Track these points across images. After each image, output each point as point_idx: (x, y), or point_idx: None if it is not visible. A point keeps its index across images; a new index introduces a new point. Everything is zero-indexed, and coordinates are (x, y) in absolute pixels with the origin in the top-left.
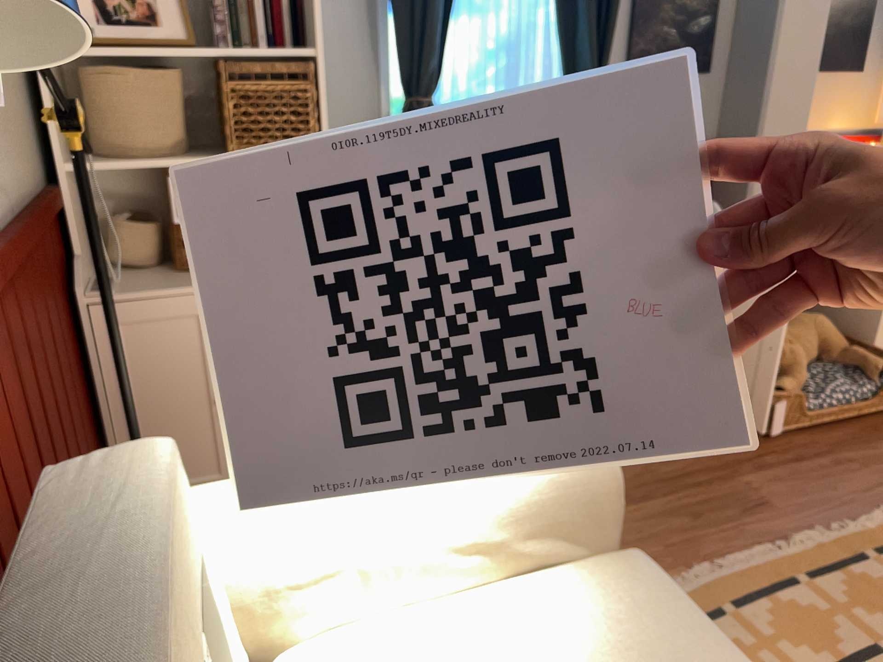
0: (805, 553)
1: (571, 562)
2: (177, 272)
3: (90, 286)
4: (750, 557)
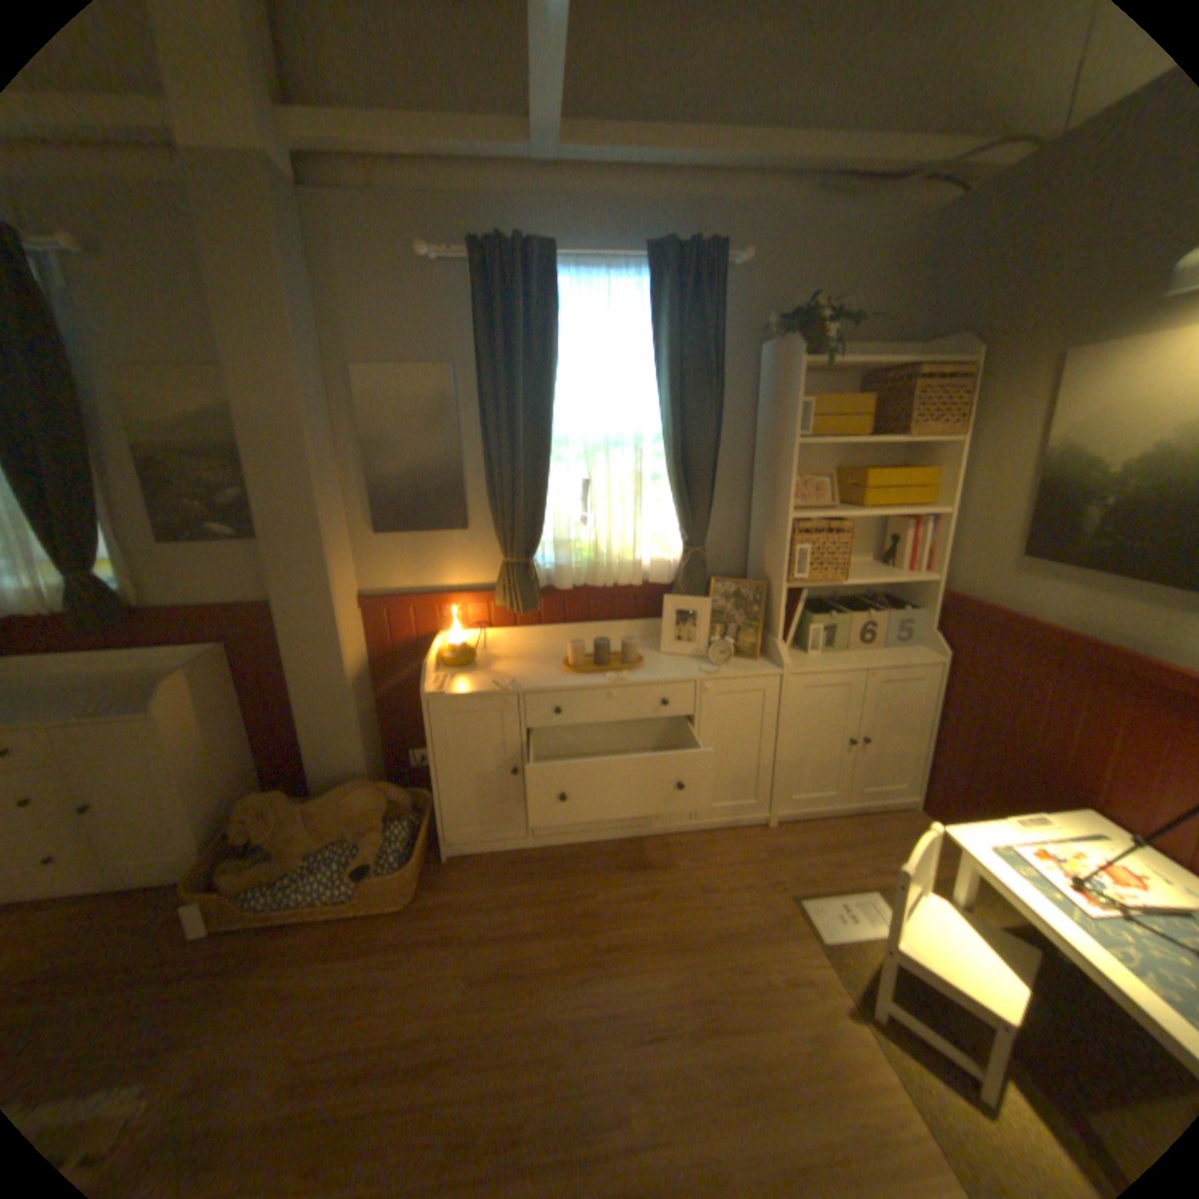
0: None
1: None
2: None
3: None
4: None
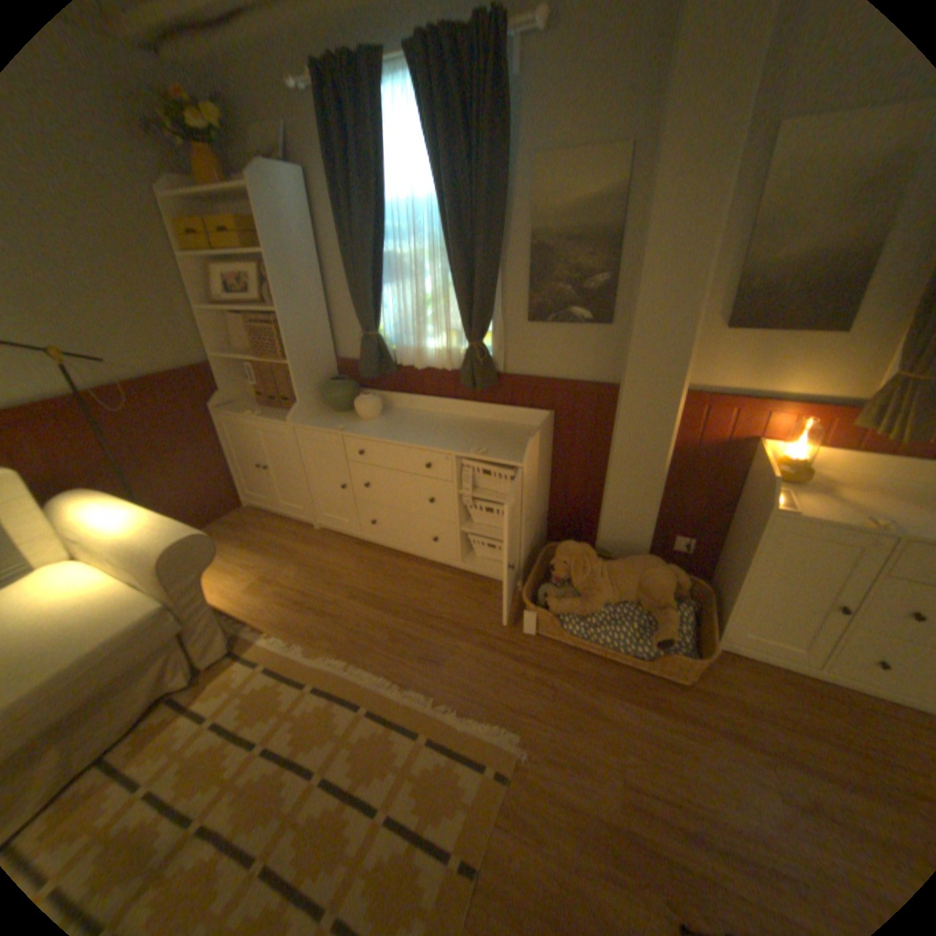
0: (394, 703)
1: (142, 592)
2: (258, 405)
3: (226, 404)
4: (370, 680)
